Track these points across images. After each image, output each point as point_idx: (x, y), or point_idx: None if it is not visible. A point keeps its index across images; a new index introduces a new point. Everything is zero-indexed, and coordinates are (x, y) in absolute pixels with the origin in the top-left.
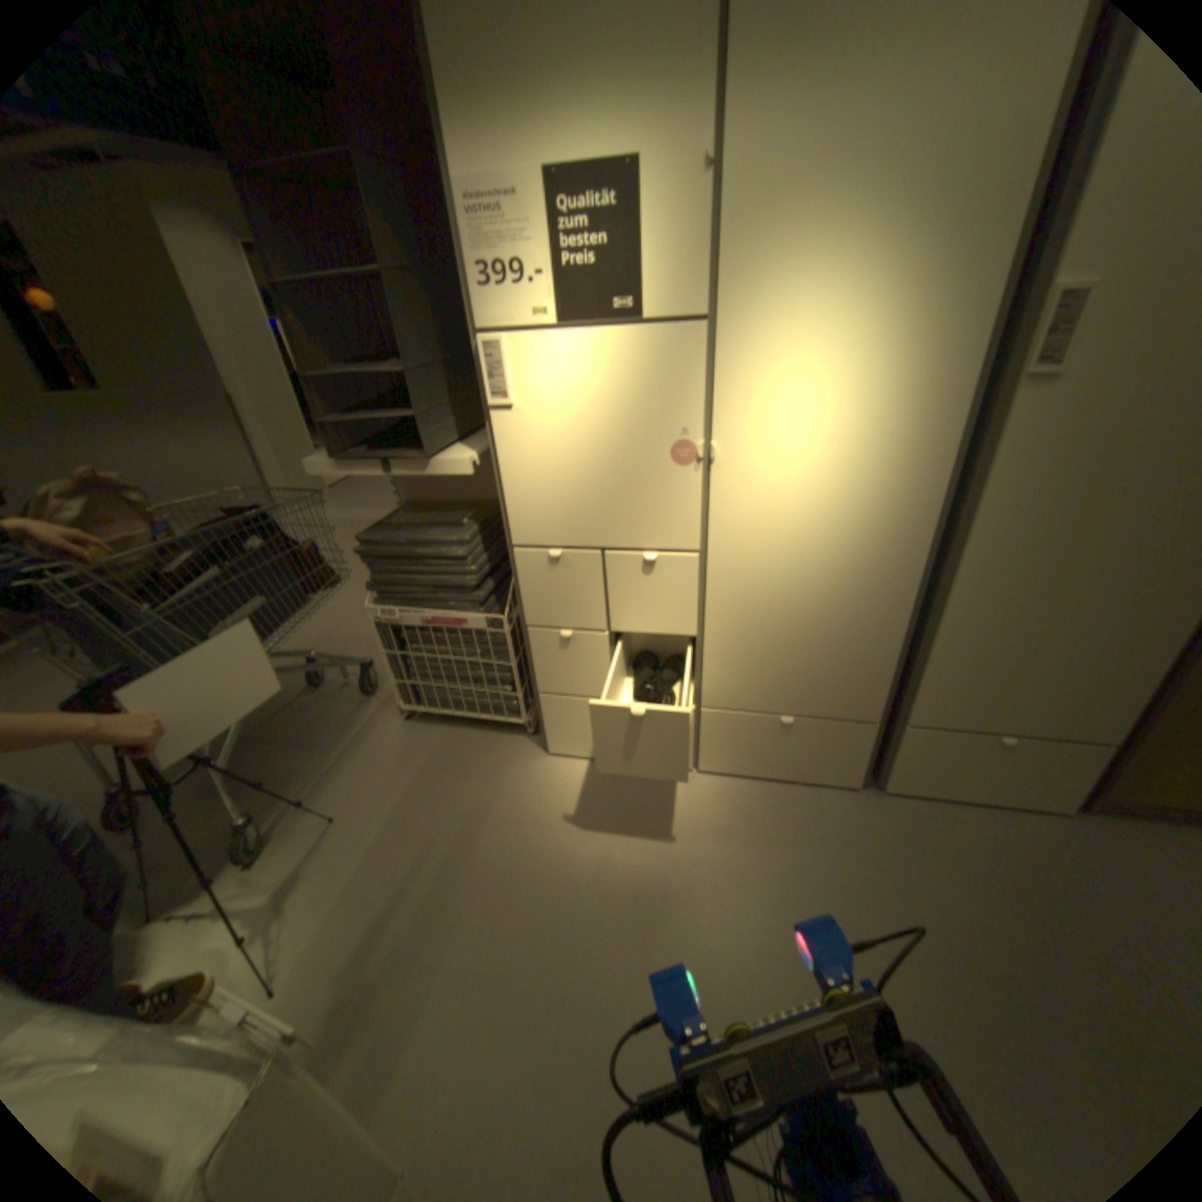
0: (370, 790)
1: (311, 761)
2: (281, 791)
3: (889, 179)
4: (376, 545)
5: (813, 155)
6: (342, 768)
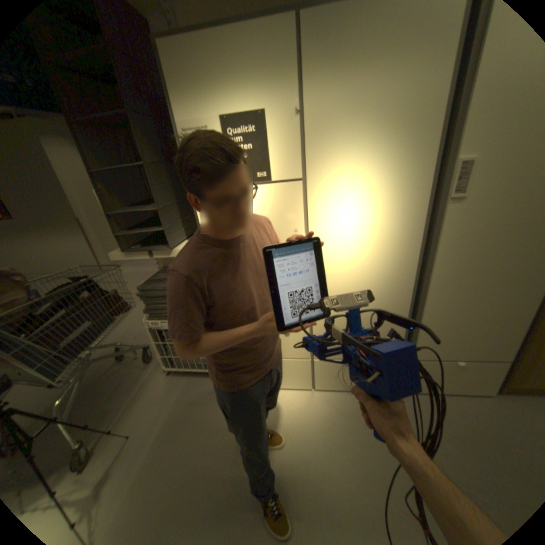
0: (148, 417)
1: (117, 403)
2: (100, 422)
3: (380, 116)
4: (148, 291)
5: (345, 107)
6: (133, 405)
